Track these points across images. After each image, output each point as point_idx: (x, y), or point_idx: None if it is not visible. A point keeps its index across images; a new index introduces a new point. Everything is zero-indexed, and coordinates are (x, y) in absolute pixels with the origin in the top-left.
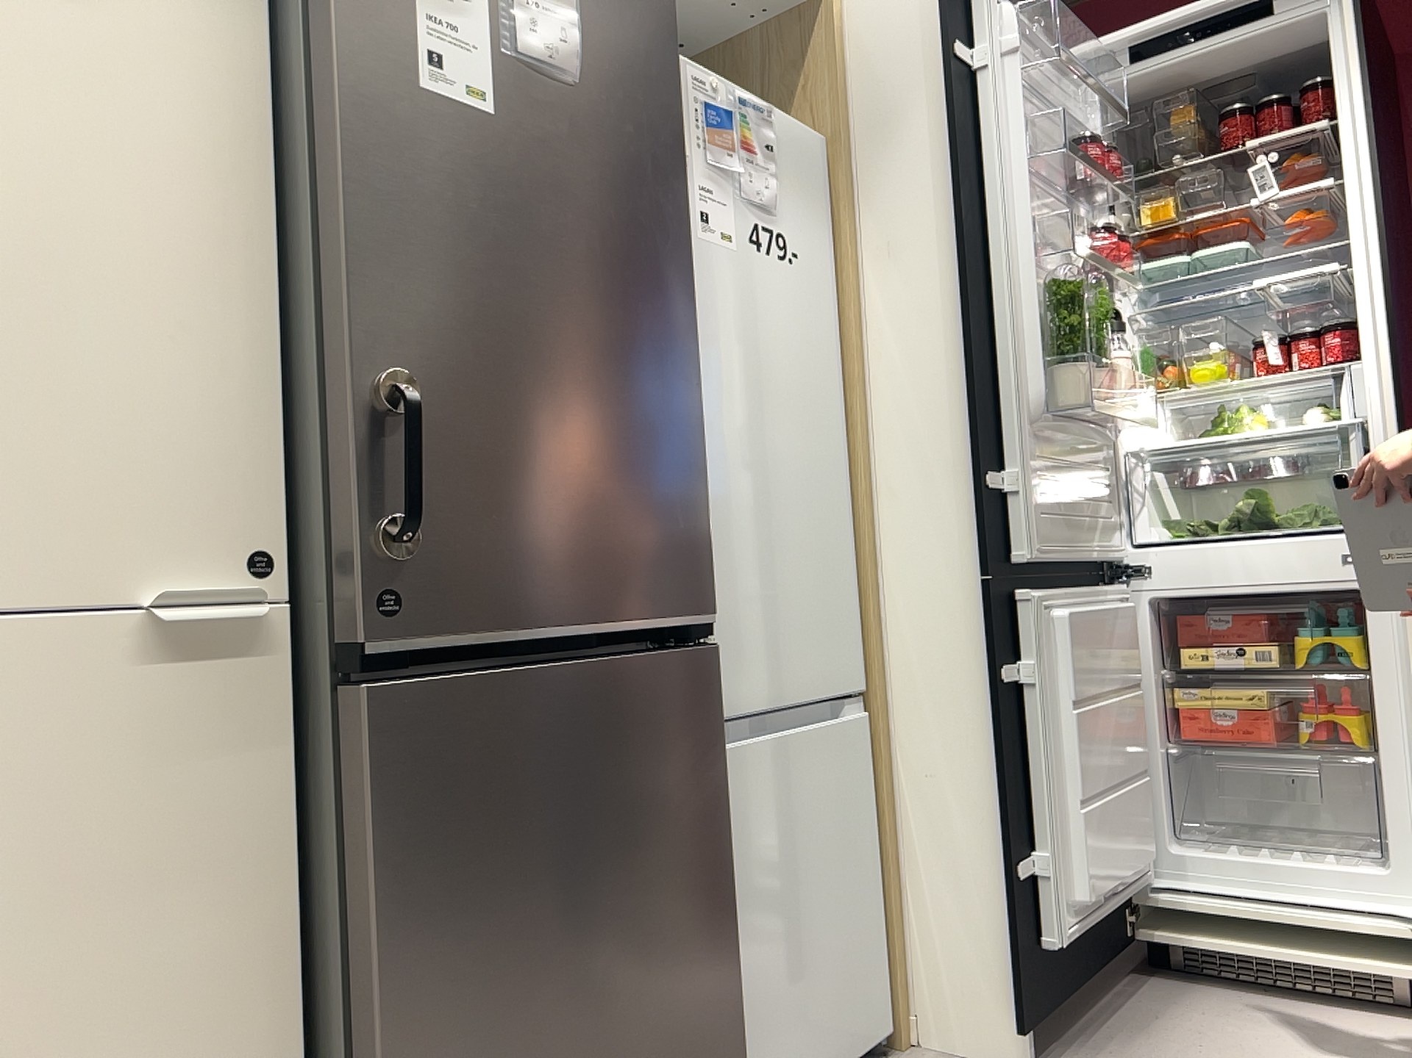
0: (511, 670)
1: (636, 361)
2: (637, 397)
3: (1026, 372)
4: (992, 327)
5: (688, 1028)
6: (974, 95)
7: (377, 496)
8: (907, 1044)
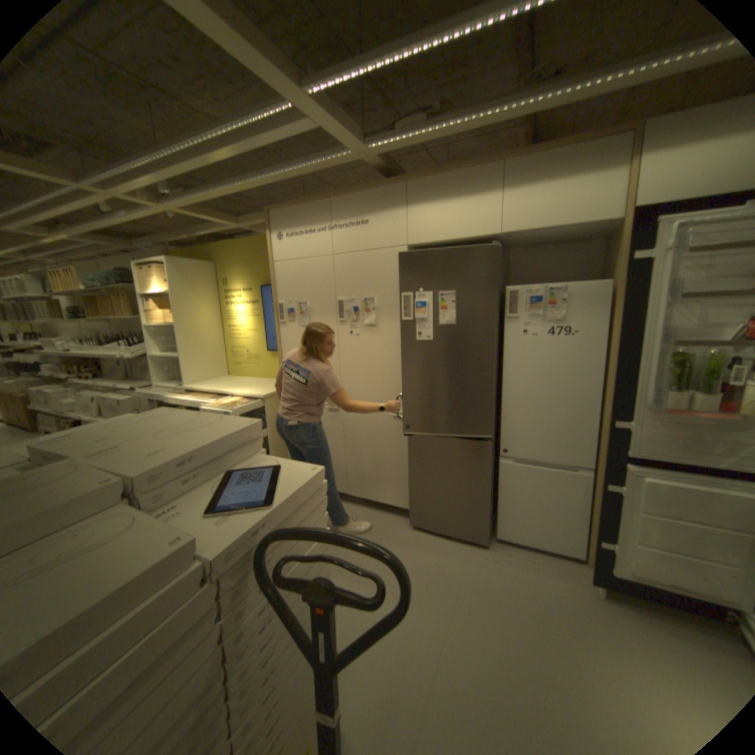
0: (440, 434)
1: (470, 381)
2: (469, 389)
3: (651, 389)
4: (638, 368)
5: (472, 508)
6: (650, 270)
7: (411, 405)
8: (590, 568)
